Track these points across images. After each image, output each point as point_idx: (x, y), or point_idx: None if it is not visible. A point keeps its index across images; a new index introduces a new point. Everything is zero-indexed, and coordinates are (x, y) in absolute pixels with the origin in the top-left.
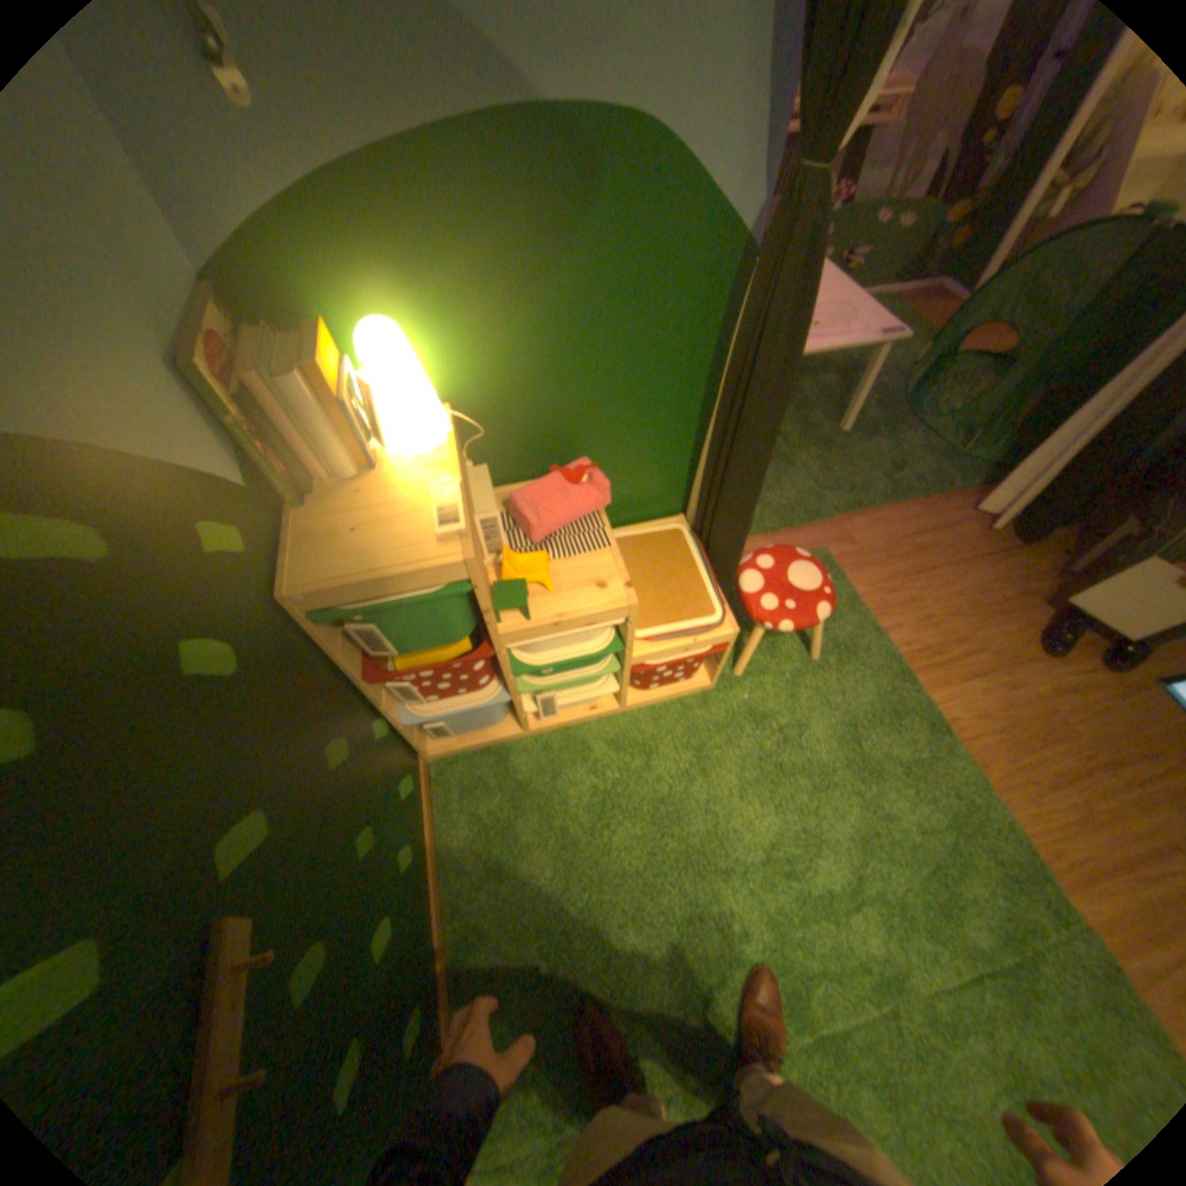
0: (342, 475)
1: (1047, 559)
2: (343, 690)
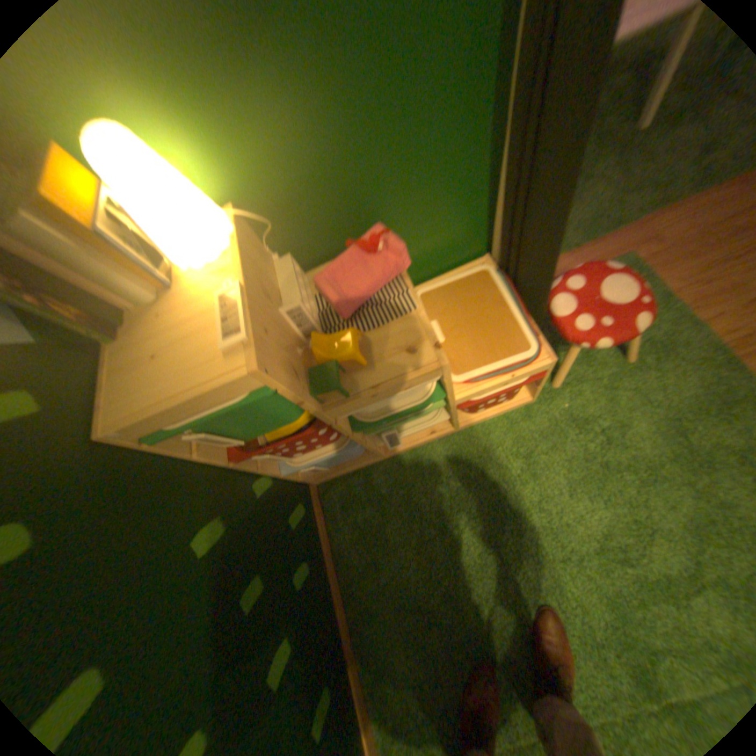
0: (142, 299)
1: None
2: (210, 476)
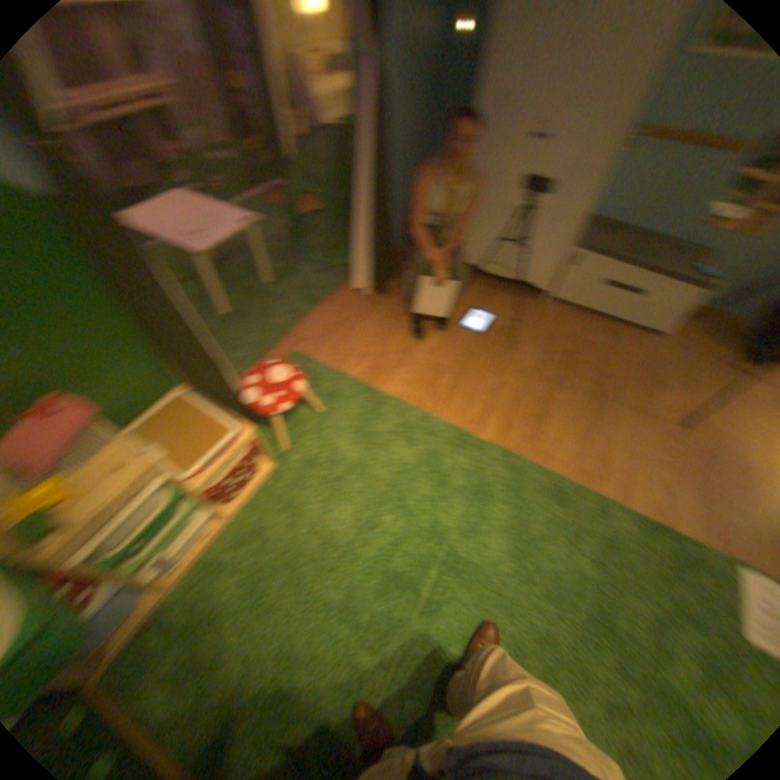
0: None
1: (397, 297)
2: None
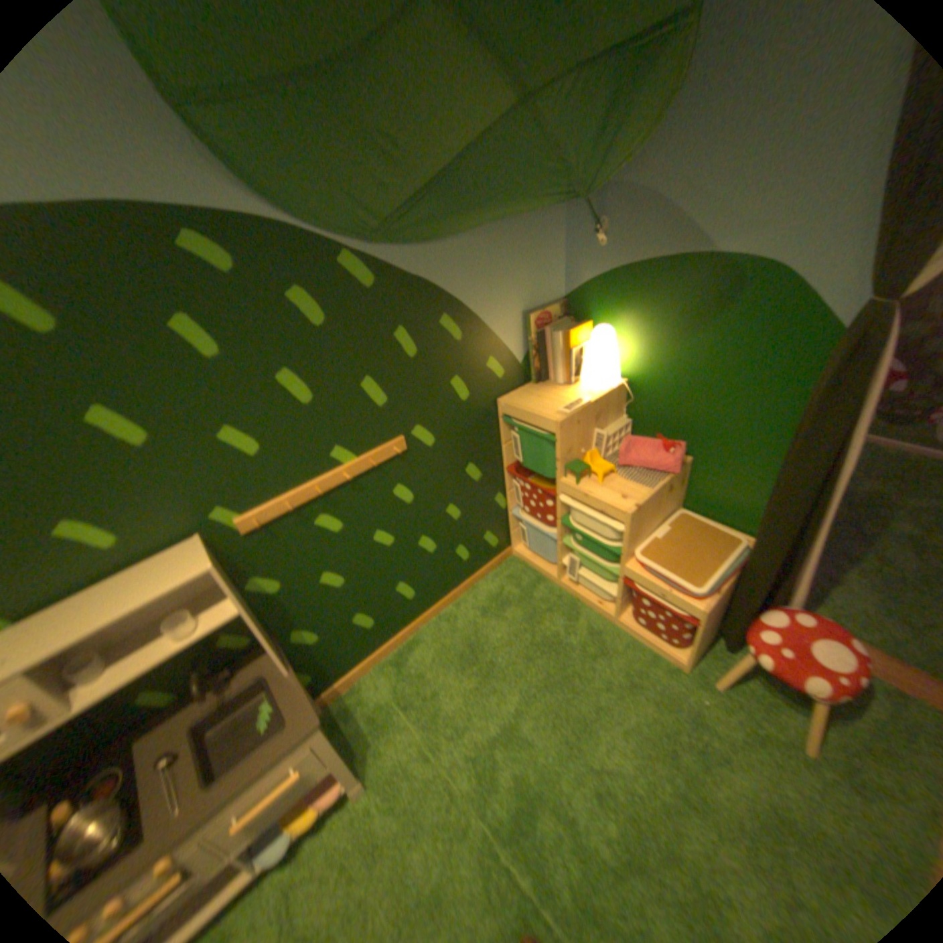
0: (556, 382)
1: None
2: (496, 463)
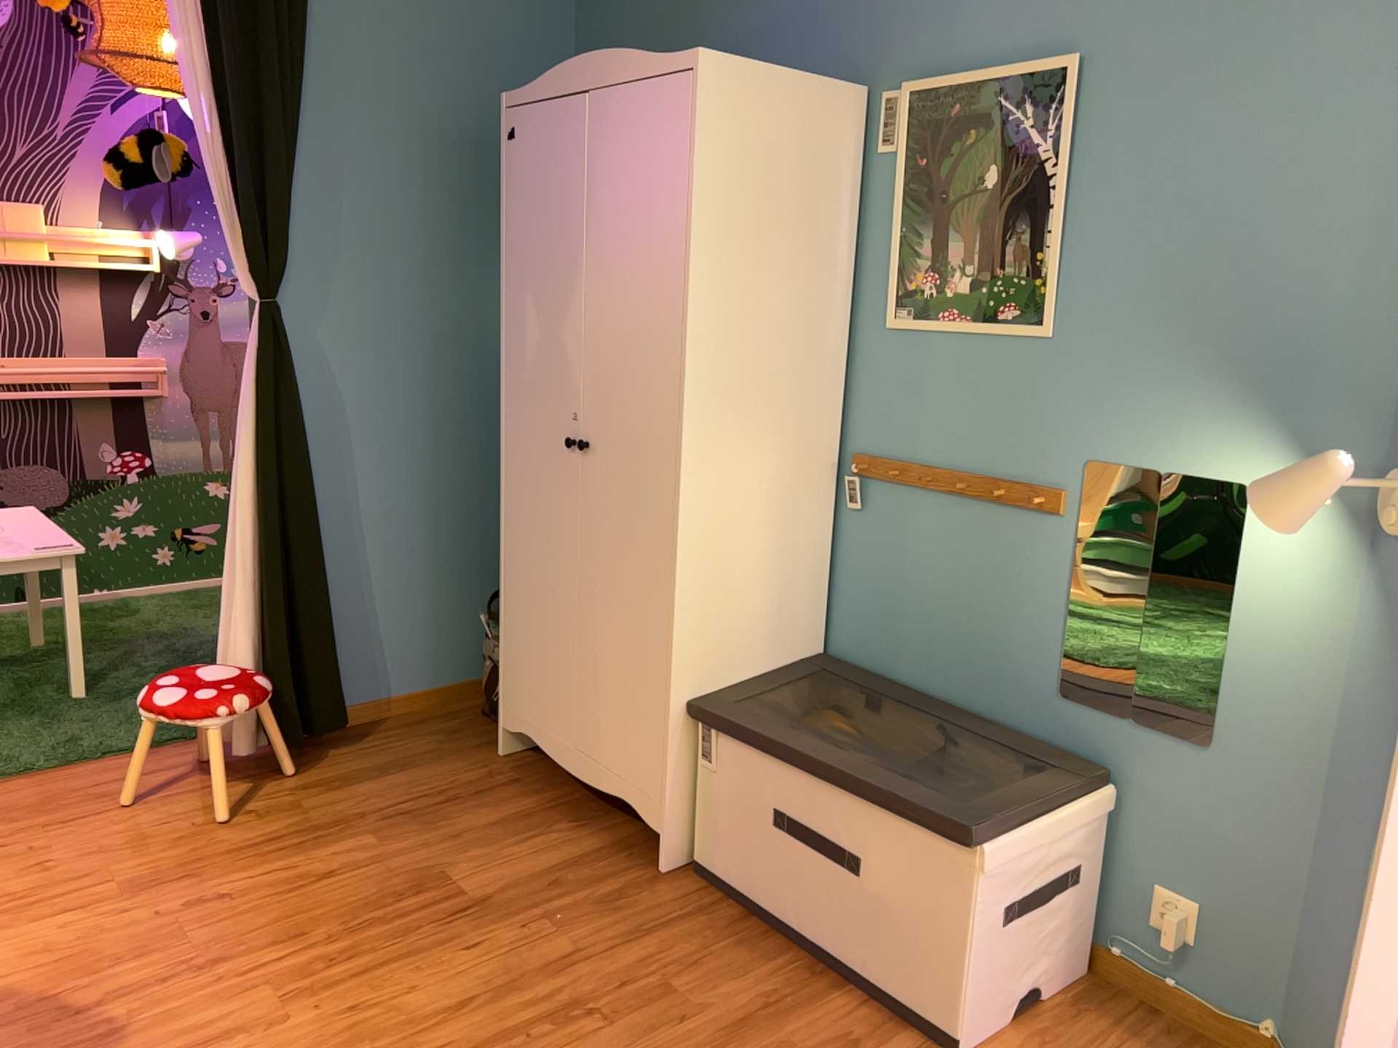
0: None
1: (301, 776)
2: None
